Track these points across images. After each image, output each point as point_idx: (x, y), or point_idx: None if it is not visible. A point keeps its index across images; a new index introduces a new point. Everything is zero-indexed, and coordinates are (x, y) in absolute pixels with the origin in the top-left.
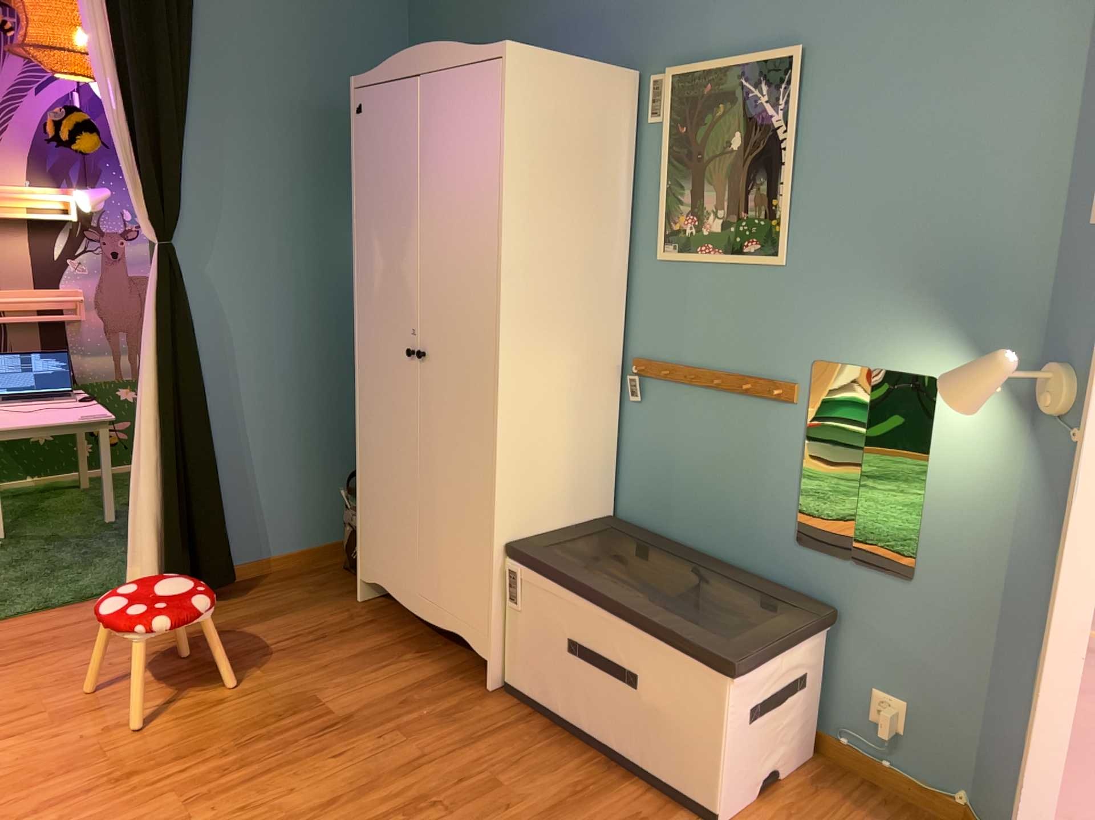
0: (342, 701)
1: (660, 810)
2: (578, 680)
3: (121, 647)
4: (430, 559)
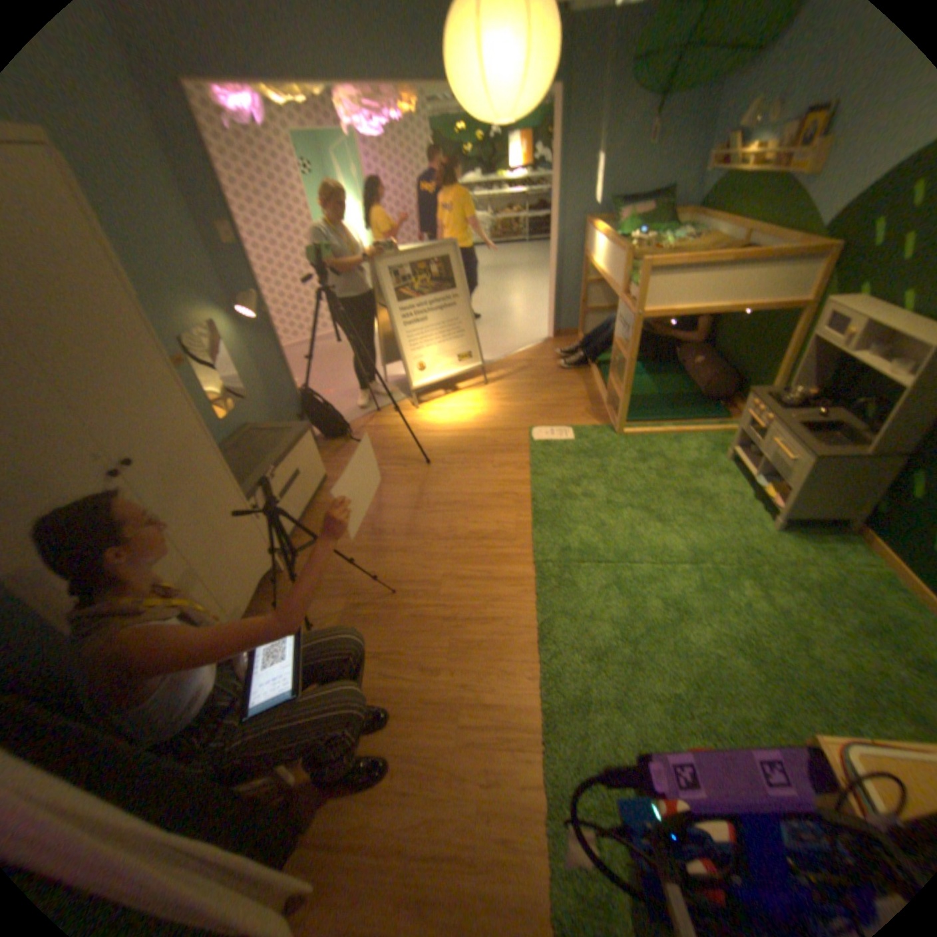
0: (329, 610)
1: (328, 490)
2: (287, 507)
3: (364, 808)
4: (210, 592)
